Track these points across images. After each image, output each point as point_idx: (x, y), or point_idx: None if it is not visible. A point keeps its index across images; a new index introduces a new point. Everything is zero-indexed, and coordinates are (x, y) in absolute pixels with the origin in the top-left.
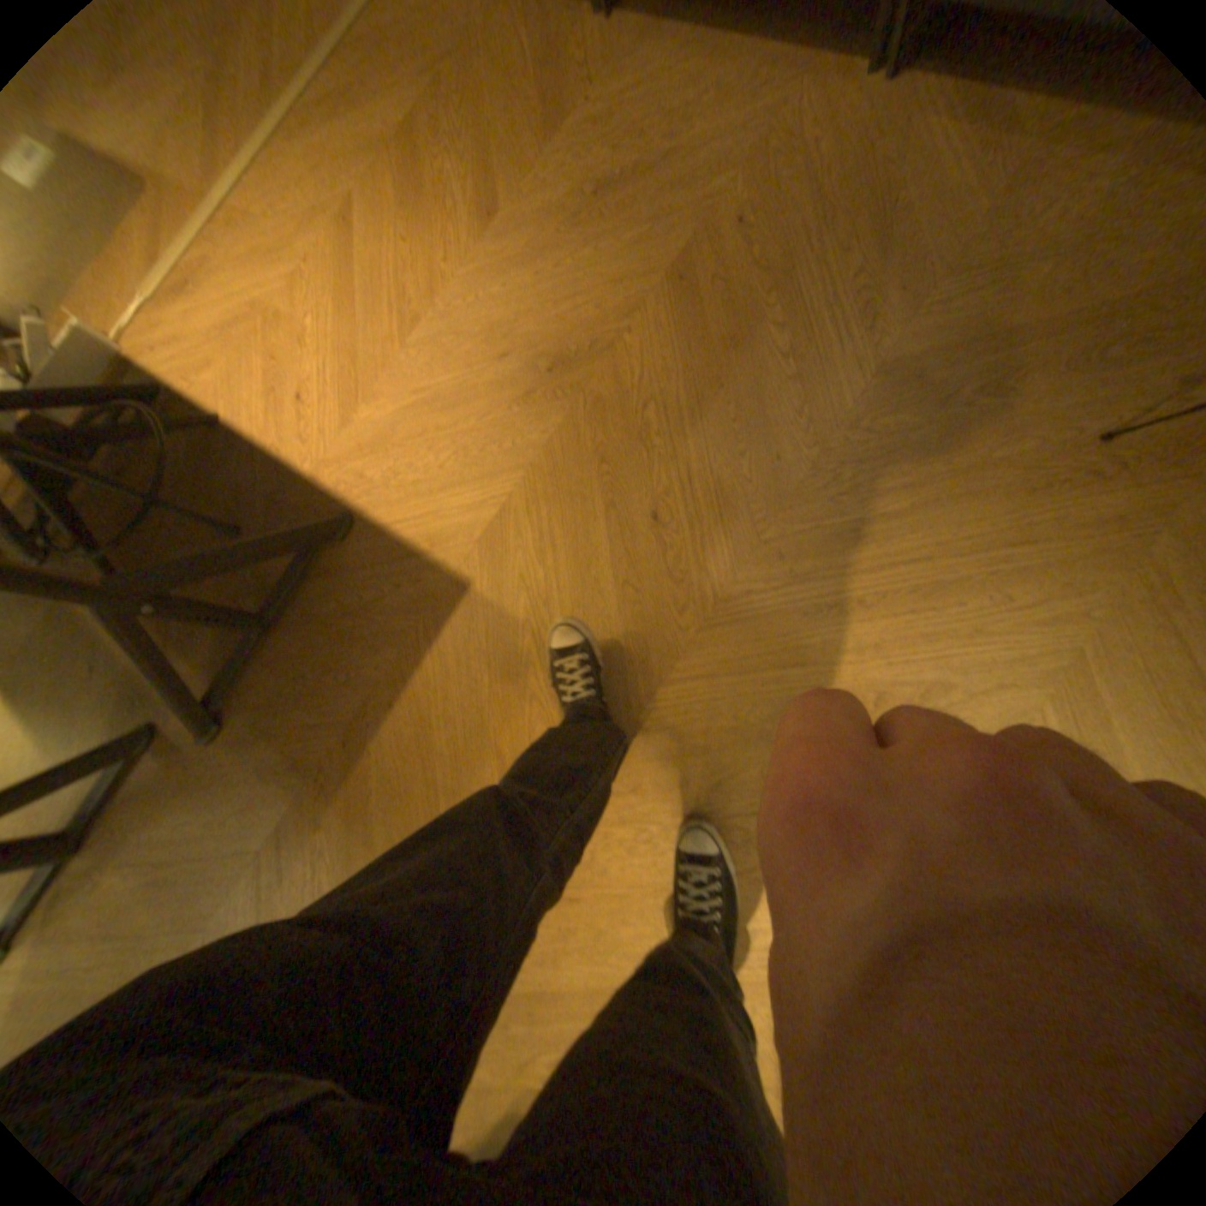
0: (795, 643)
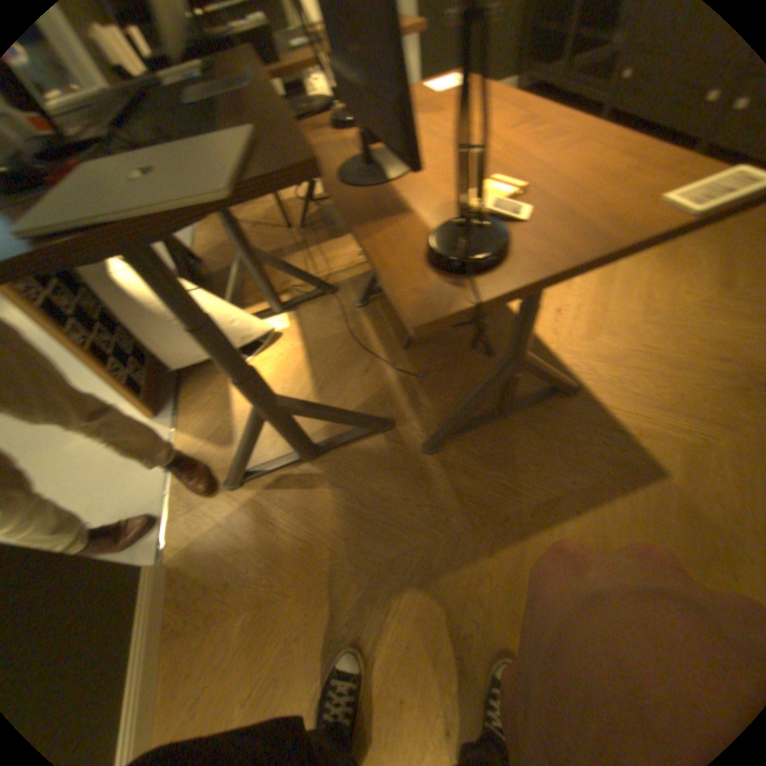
0: None
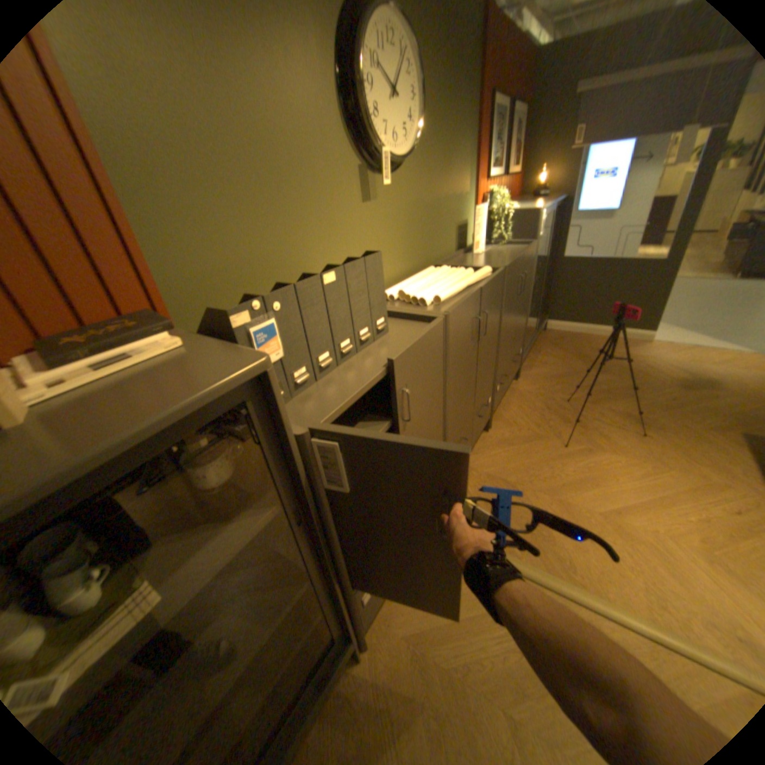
0: (681, 380)
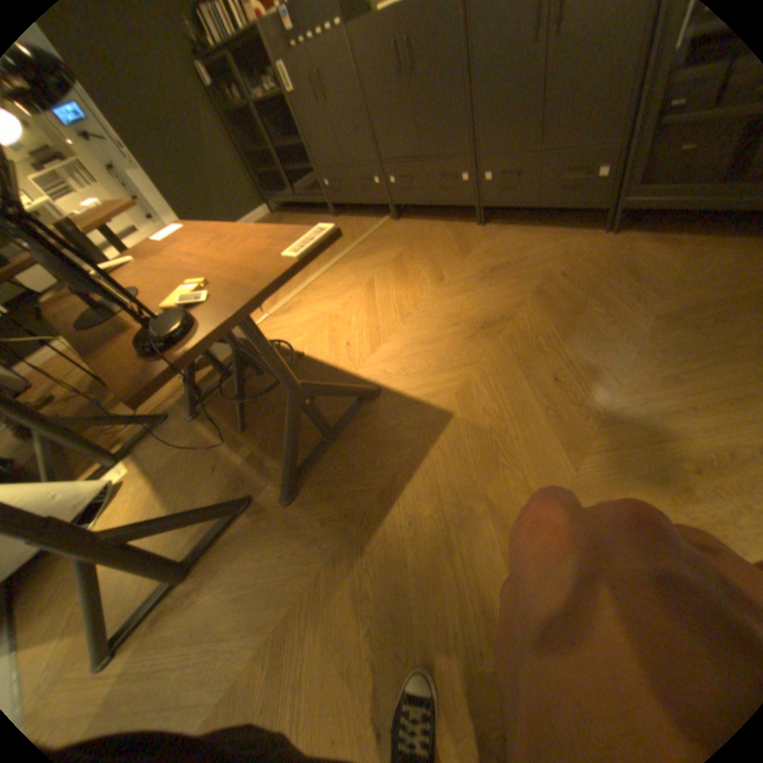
0: (663, 430)
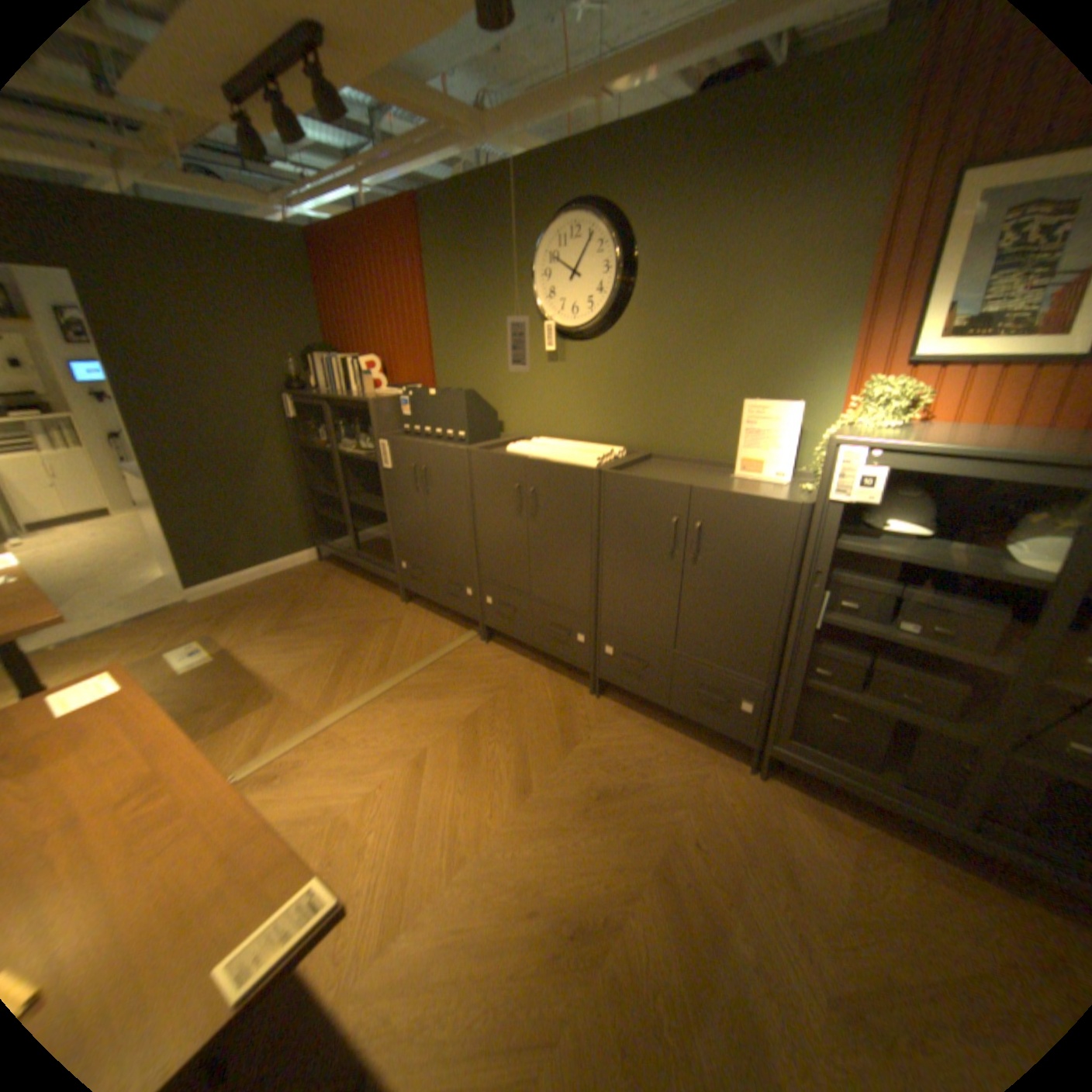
0: None
